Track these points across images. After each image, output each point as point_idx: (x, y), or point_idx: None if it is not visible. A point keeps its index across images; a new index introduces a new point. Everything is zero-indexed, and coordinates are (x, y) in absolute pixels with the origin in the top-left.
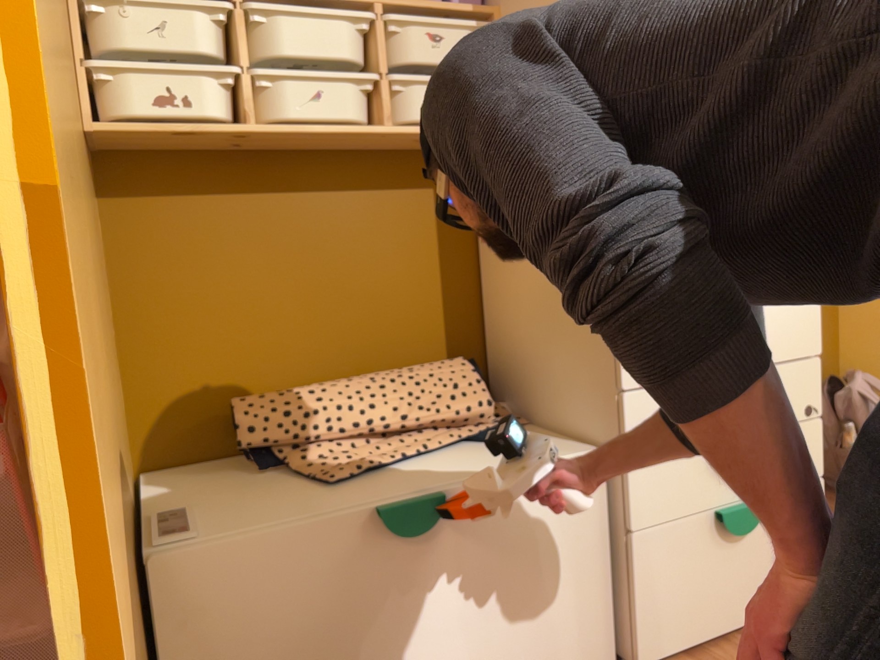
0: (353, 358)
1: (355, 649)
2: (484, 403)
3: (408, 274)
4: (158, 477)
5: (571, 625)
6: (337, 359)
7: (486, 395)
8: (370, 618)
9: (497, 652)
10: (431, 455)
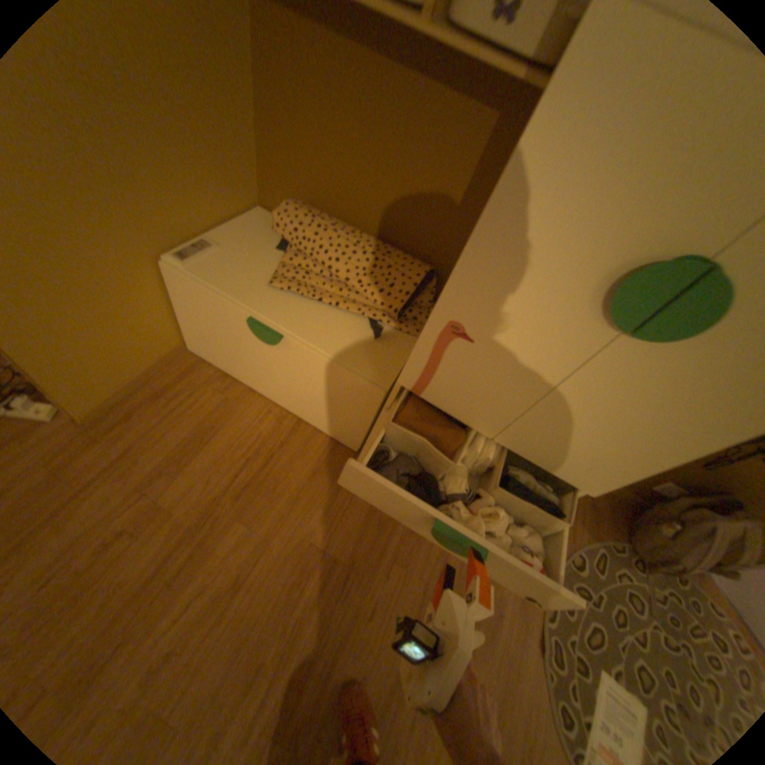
0: (375, 218)
1: (242, 353)
2: (392, 308)
3: (436, 184)
4: (257, 214)
5: (338, 425)
6: (366, 213)
7: (399, 305)
8: (248, 349)
9: (302, 403)
10: (336, 310)
